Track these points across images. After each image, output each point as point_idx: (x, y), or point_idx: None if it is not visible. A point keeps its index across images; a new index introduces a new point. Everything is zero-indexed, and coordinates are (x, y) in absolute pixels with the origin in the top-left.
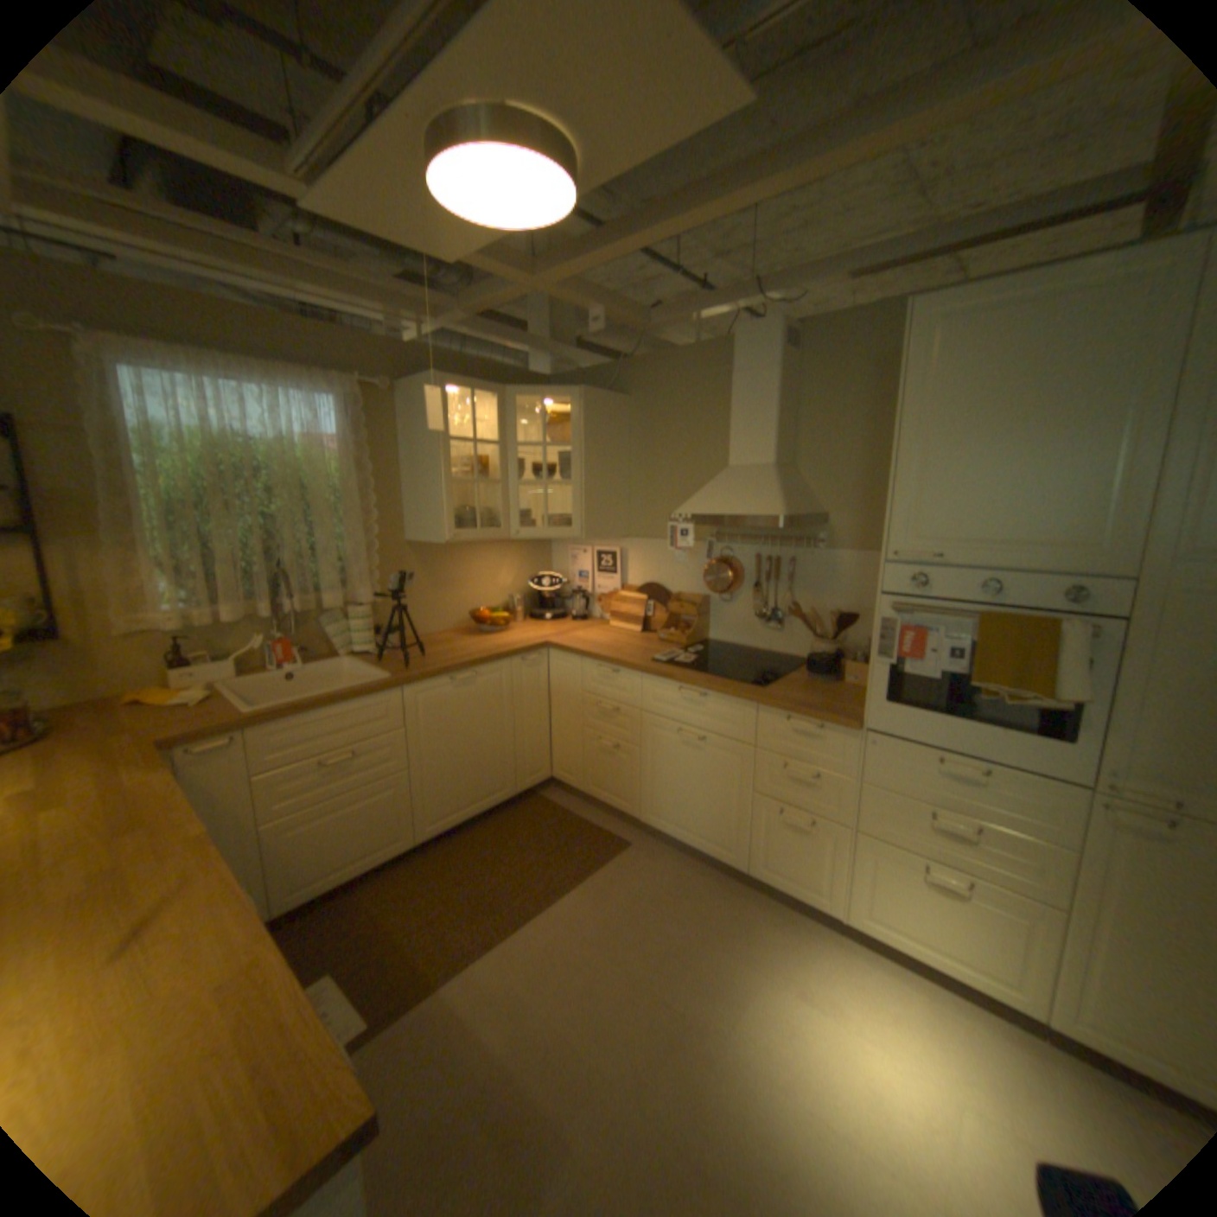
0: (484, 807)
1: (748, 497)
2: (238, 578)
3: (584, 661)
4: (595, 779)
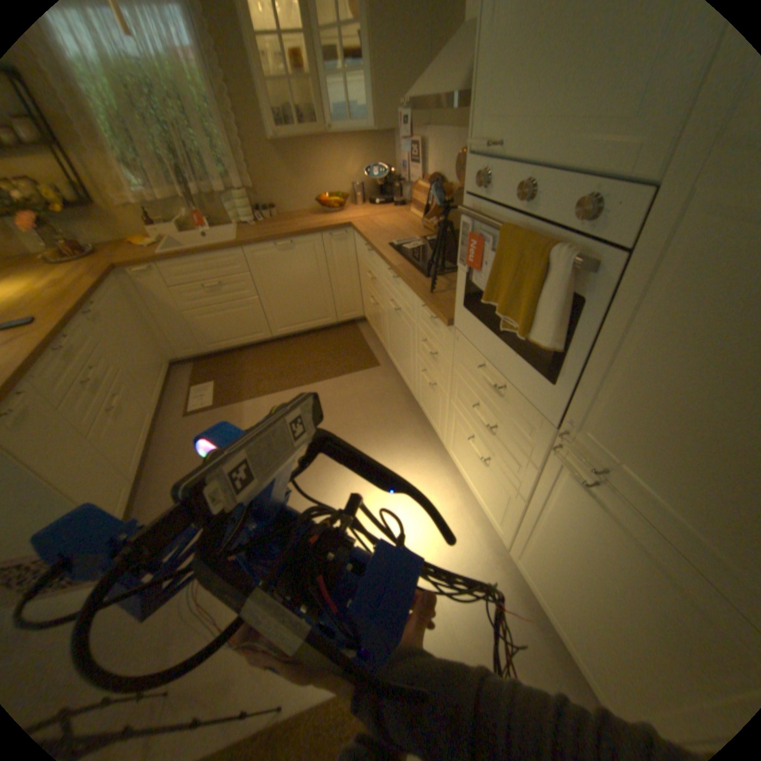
0: (314, 325)
1: (451, 69)
2: (159, 169)
3: (362, 241)
4: (374, 323)
